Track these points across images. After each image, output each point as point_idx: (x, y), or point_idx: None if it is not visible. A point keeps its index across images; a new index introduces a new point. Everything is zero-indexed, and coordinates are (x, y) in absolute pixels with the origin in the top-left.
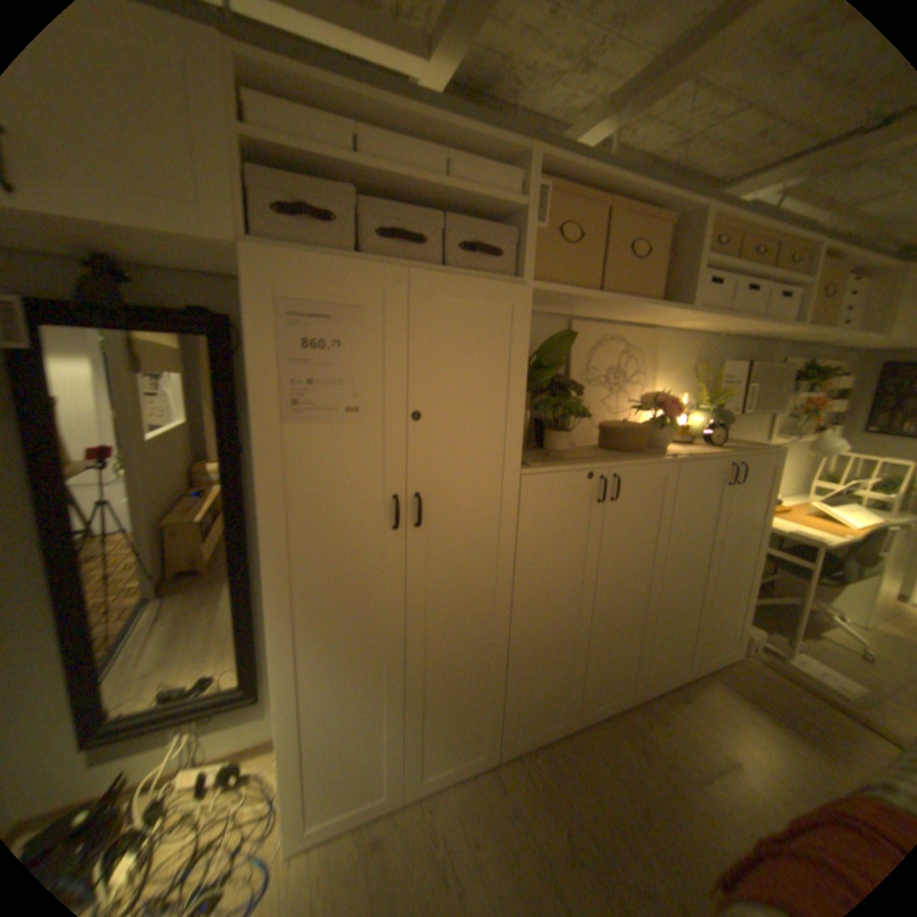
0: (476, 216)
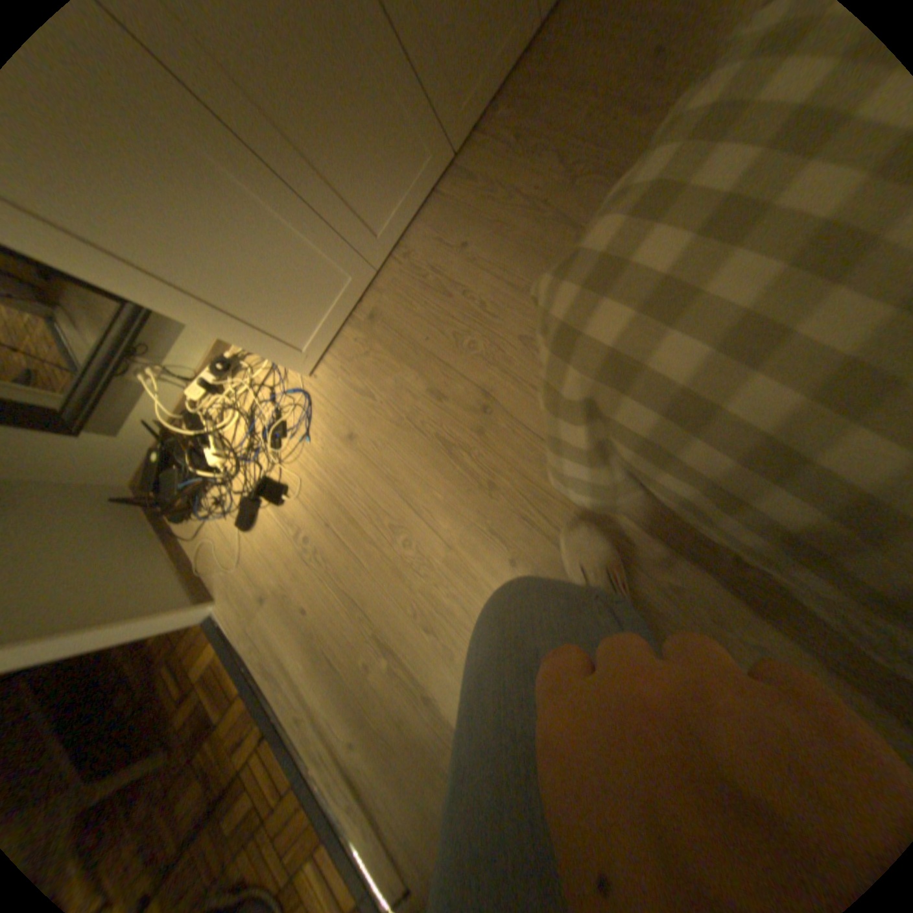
0: None
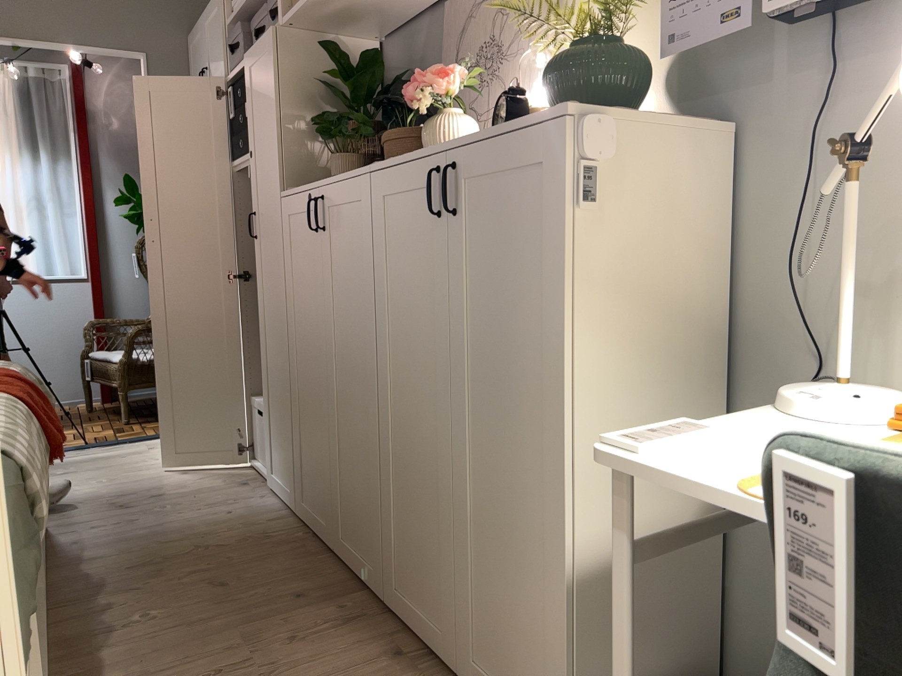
0: None
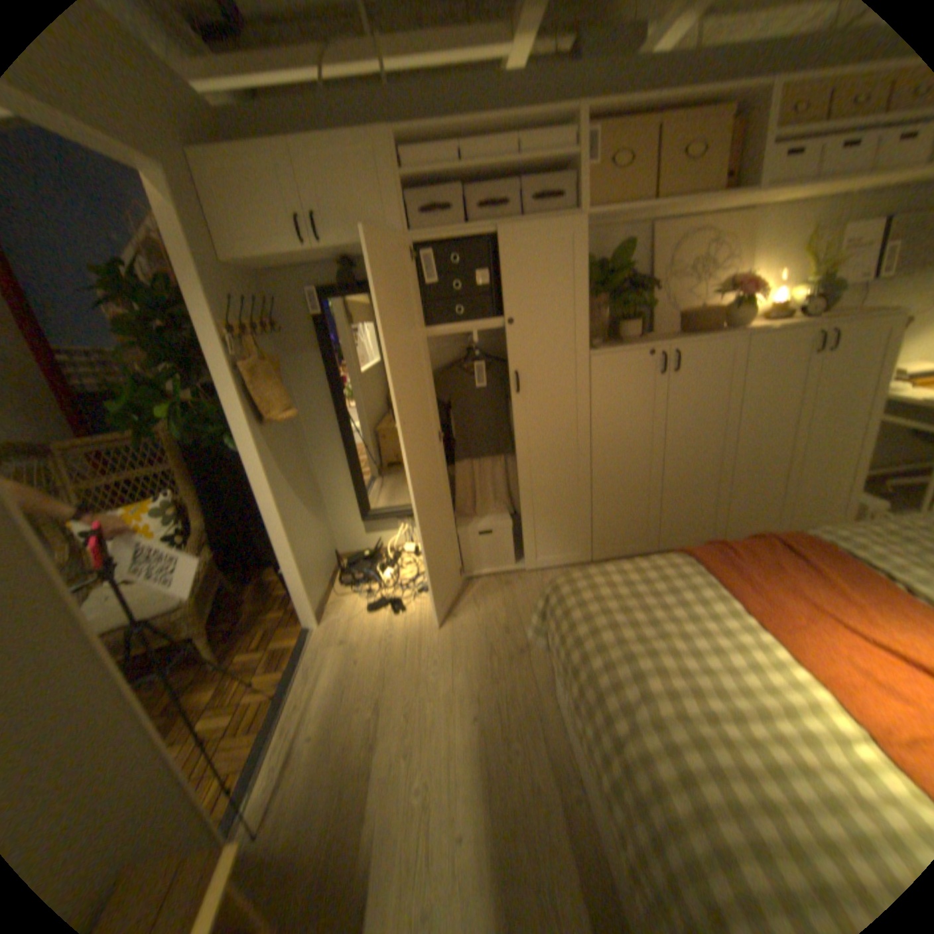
0: (547, 170)
